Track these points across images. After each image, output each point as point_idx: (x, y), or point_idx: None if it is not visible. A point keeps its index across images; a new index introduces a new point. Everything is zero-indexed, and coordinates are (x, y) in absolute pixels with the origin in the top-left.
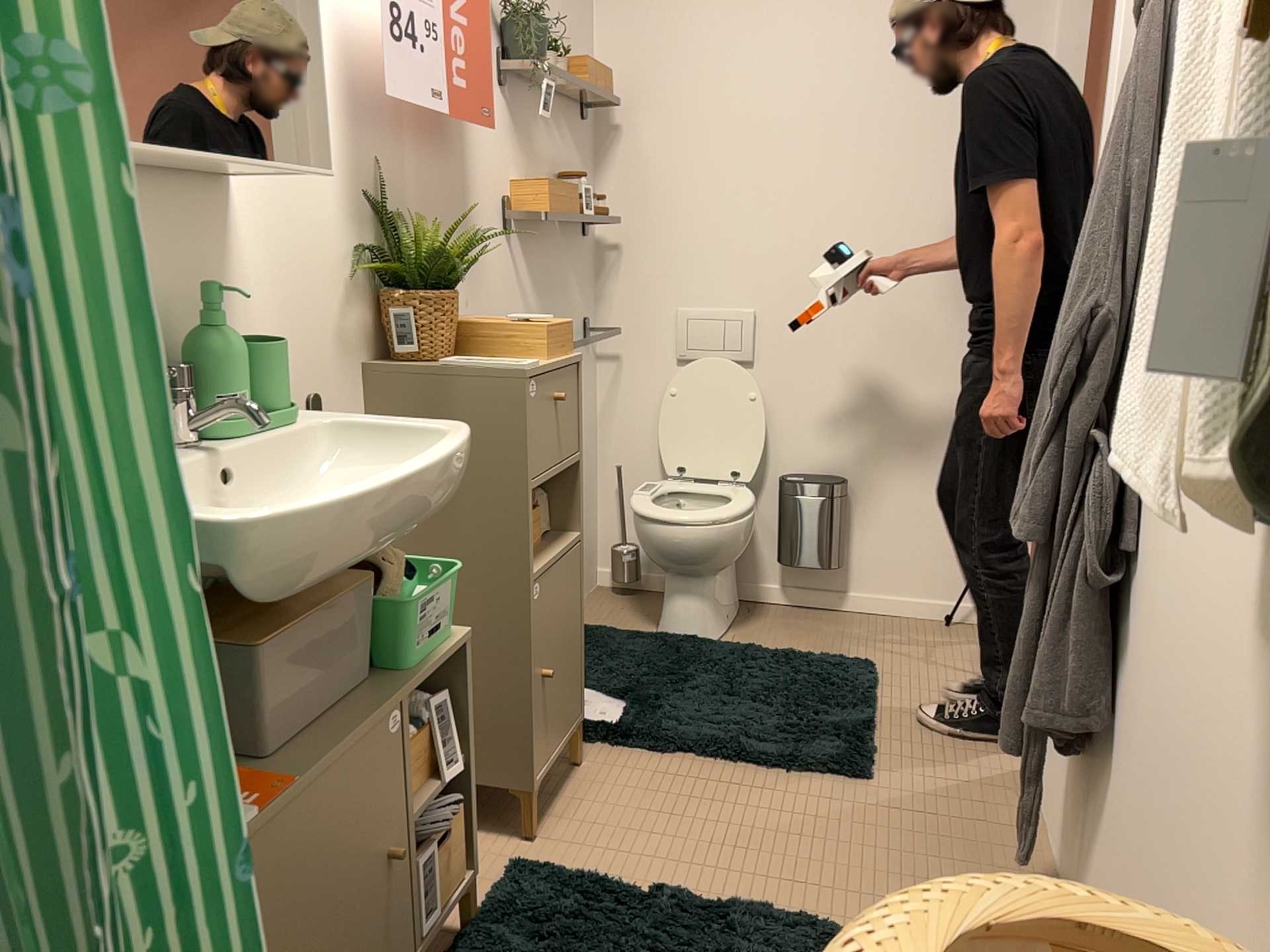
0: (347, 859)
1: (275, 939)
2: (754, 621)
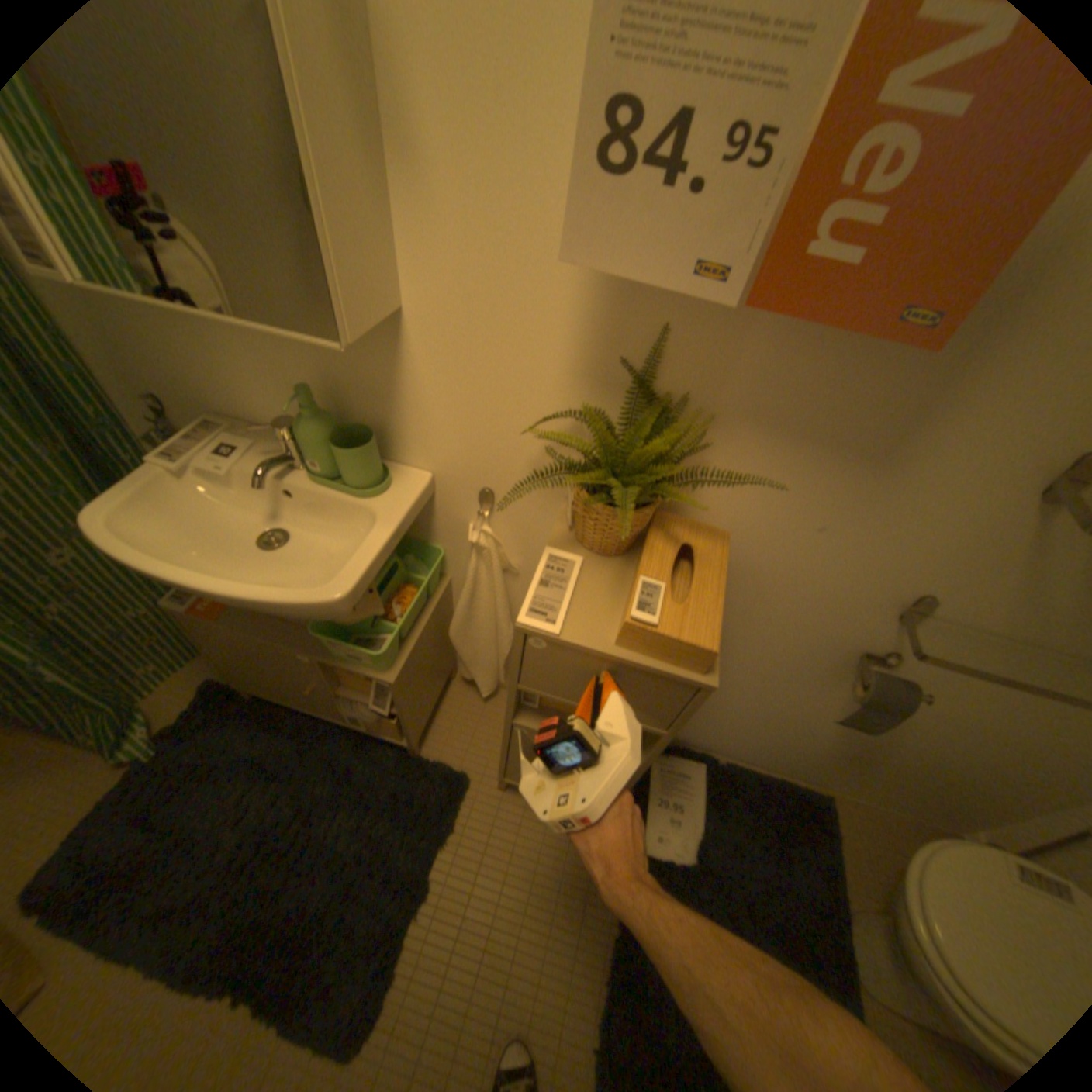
0: (264, 664)
1: (213, 647)
2: None
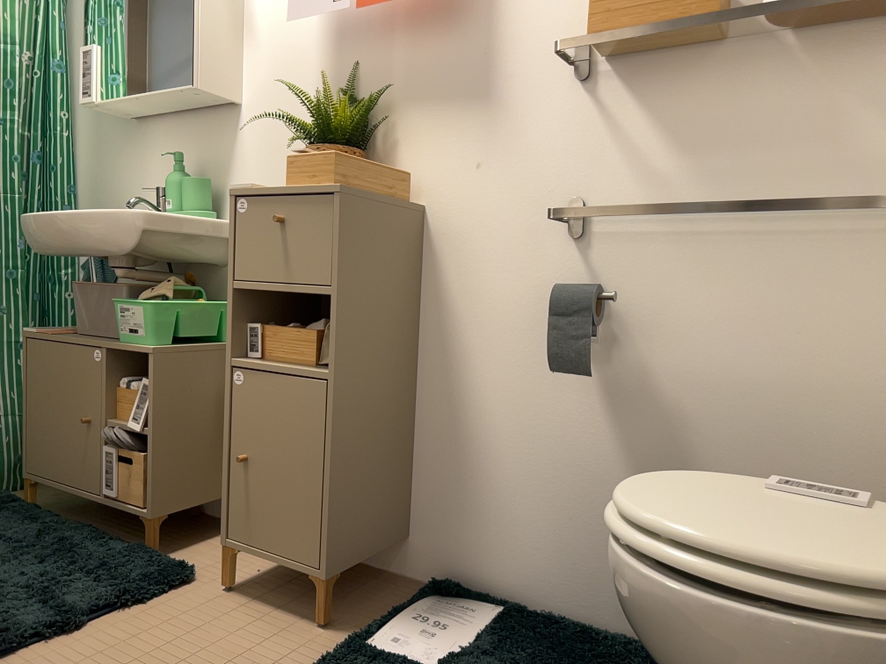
0: (64, 393)
1: (35, 388)
2: None
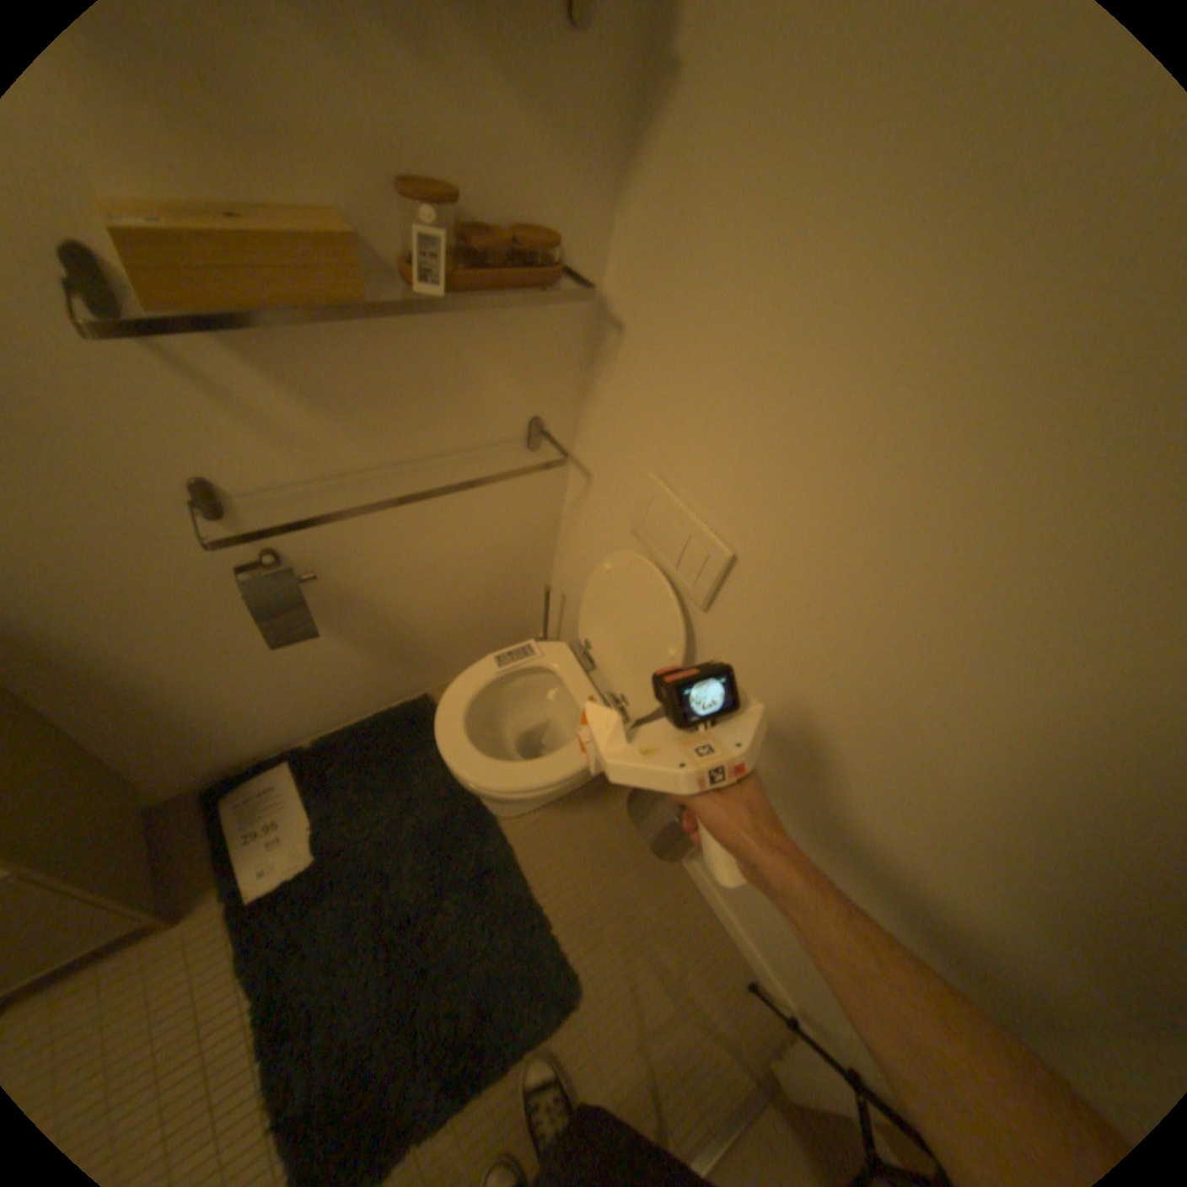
0: None
1: None
2: (582, 807)
